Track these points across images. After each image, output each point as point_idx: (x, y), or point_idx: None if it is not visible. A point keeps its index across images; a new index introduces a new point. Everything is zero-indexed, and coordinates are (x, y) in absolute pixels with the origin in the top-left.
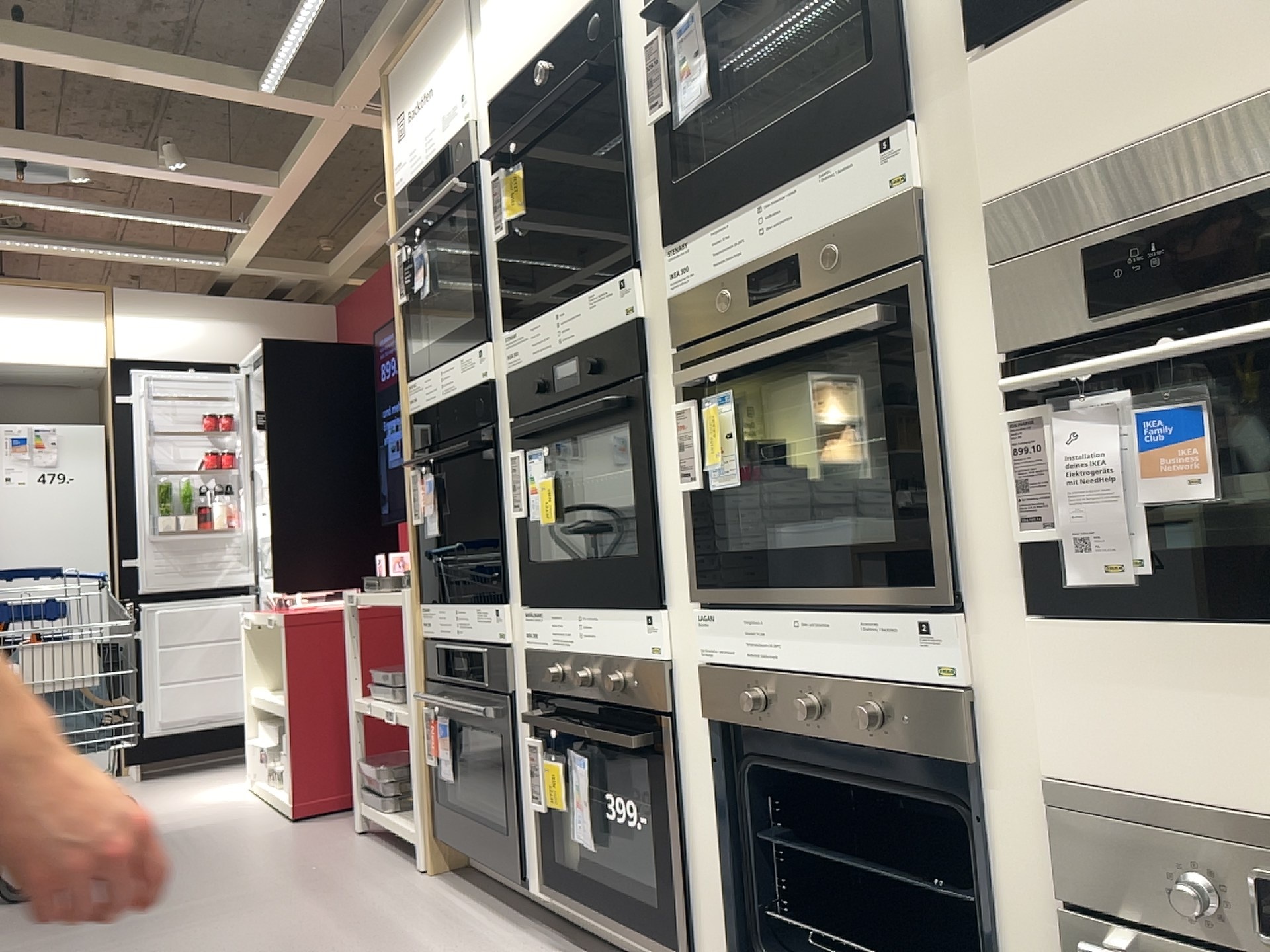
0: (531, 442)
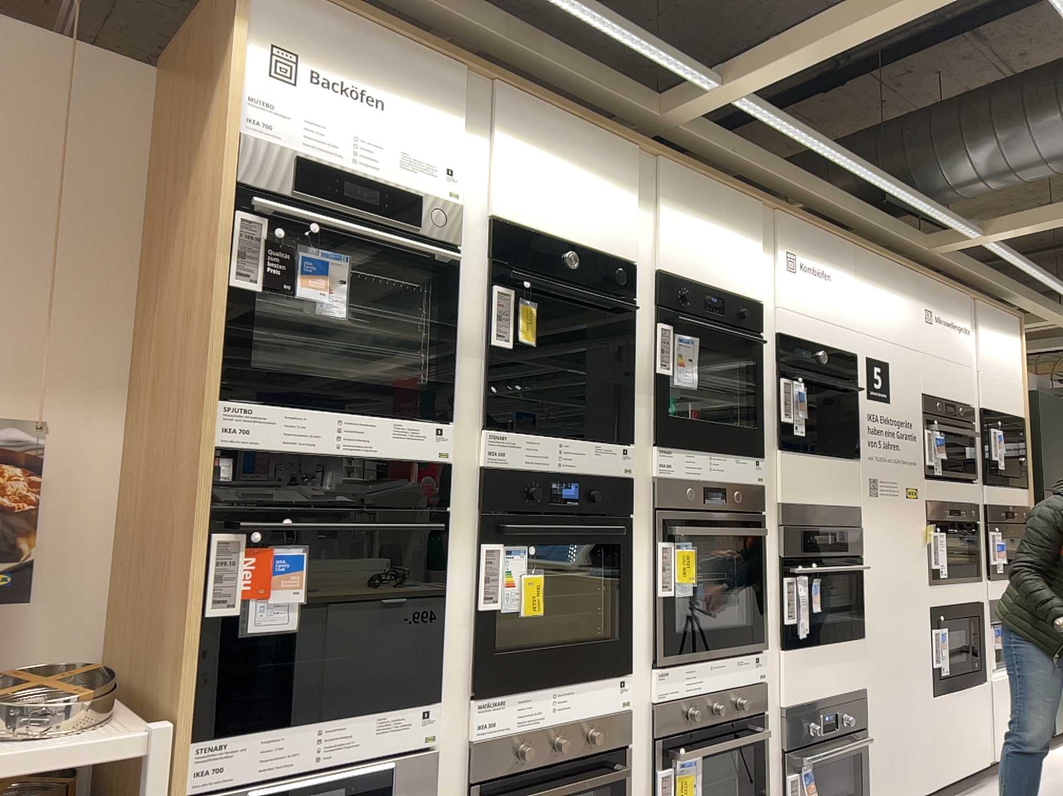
0: (516, 535)
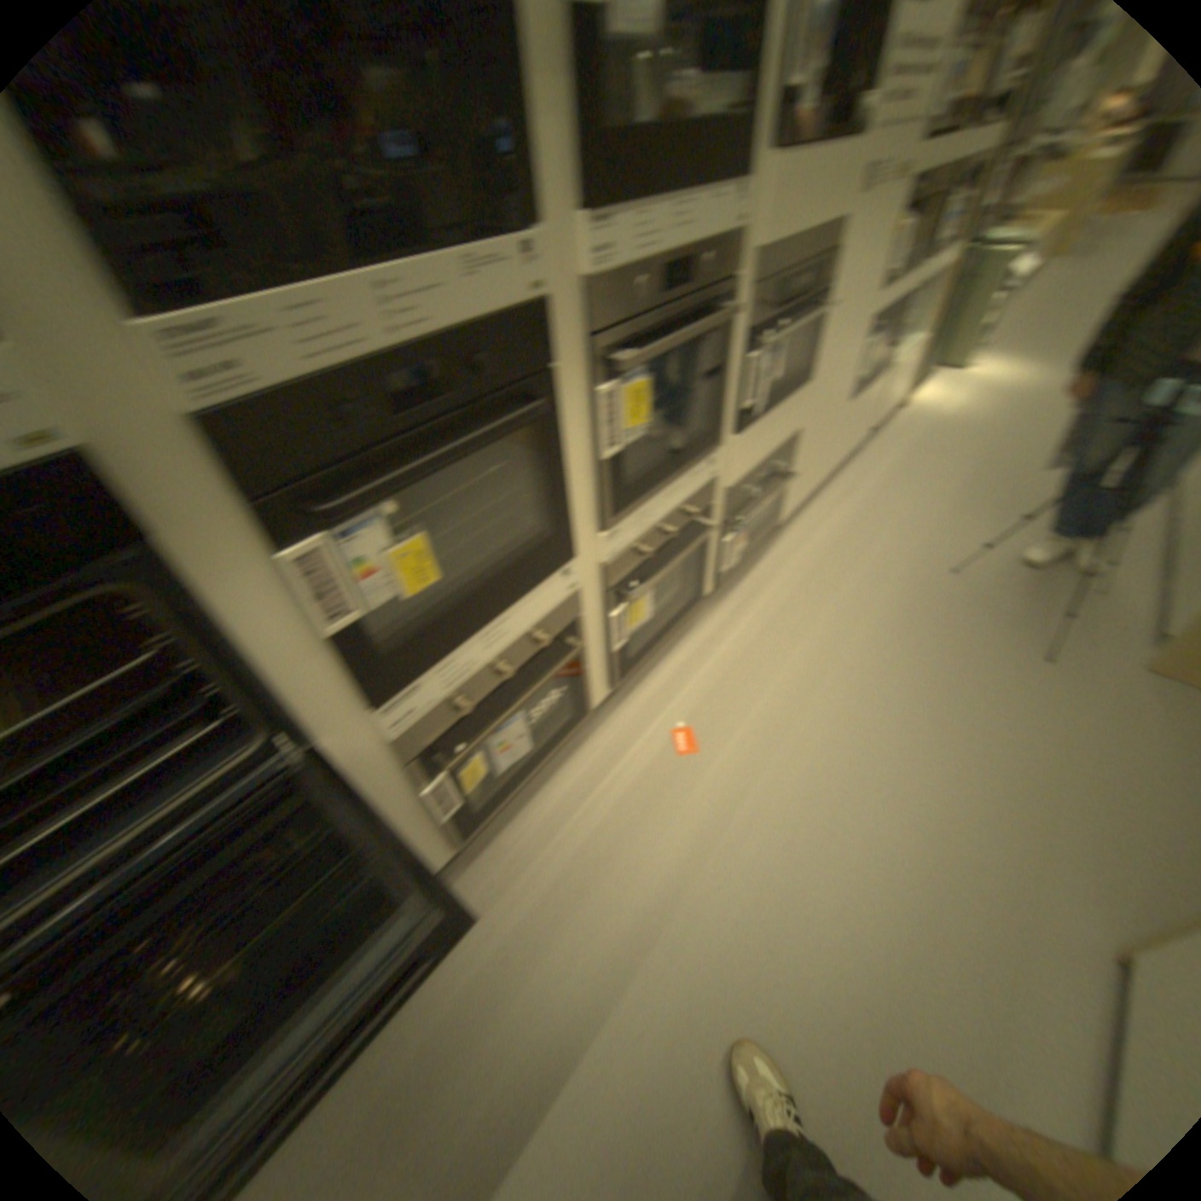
0: (354, 507)
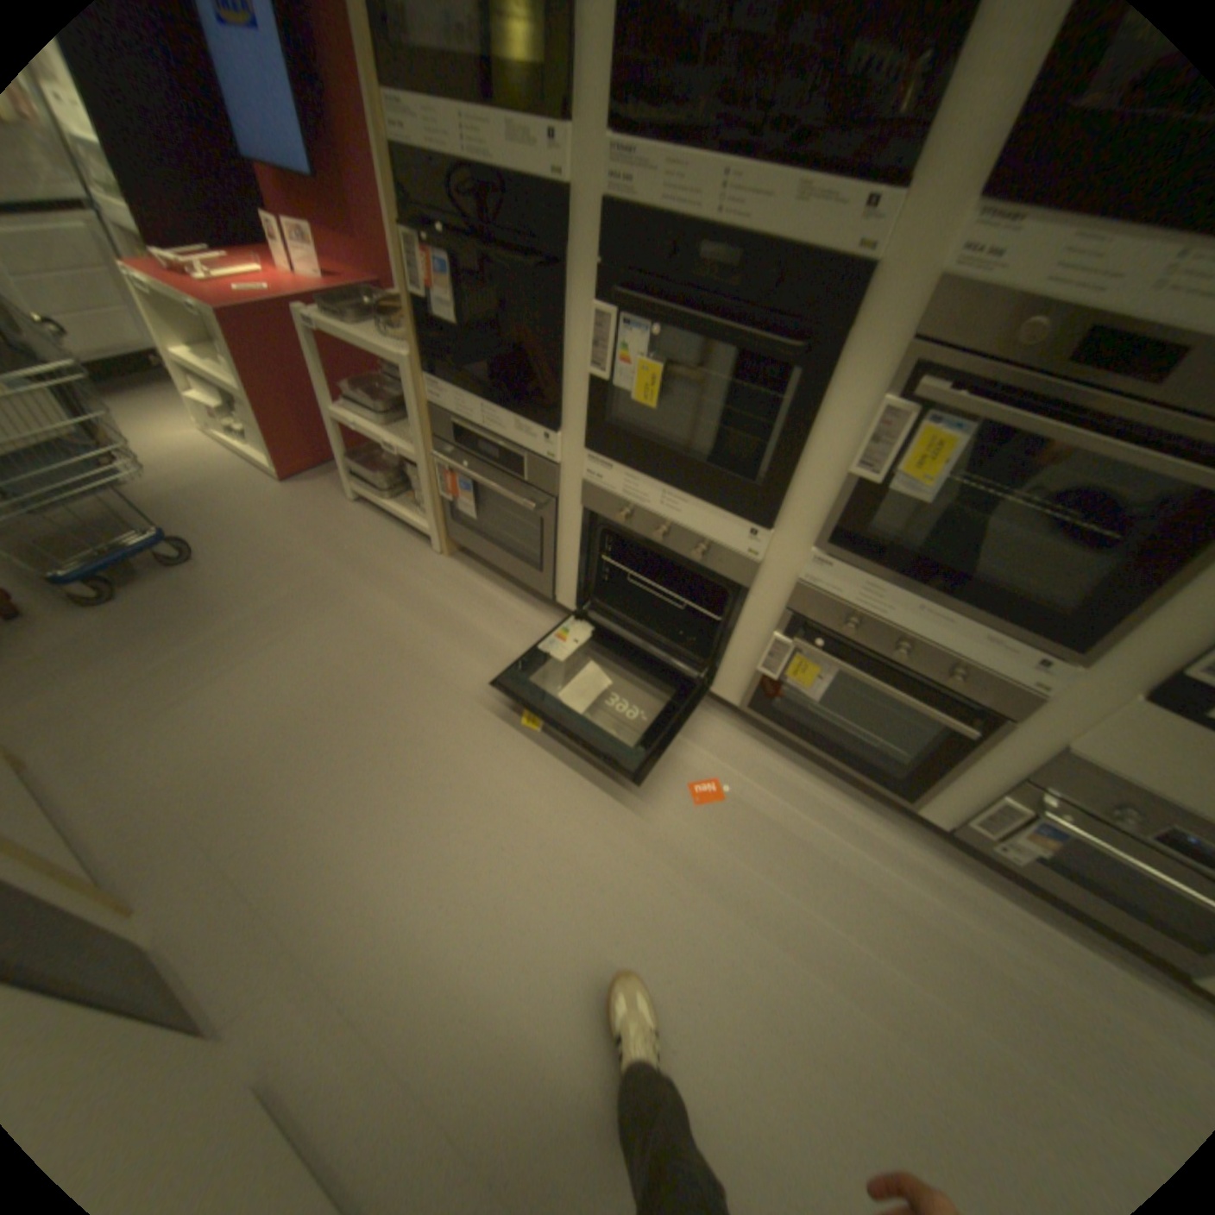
0: (635, 313)
